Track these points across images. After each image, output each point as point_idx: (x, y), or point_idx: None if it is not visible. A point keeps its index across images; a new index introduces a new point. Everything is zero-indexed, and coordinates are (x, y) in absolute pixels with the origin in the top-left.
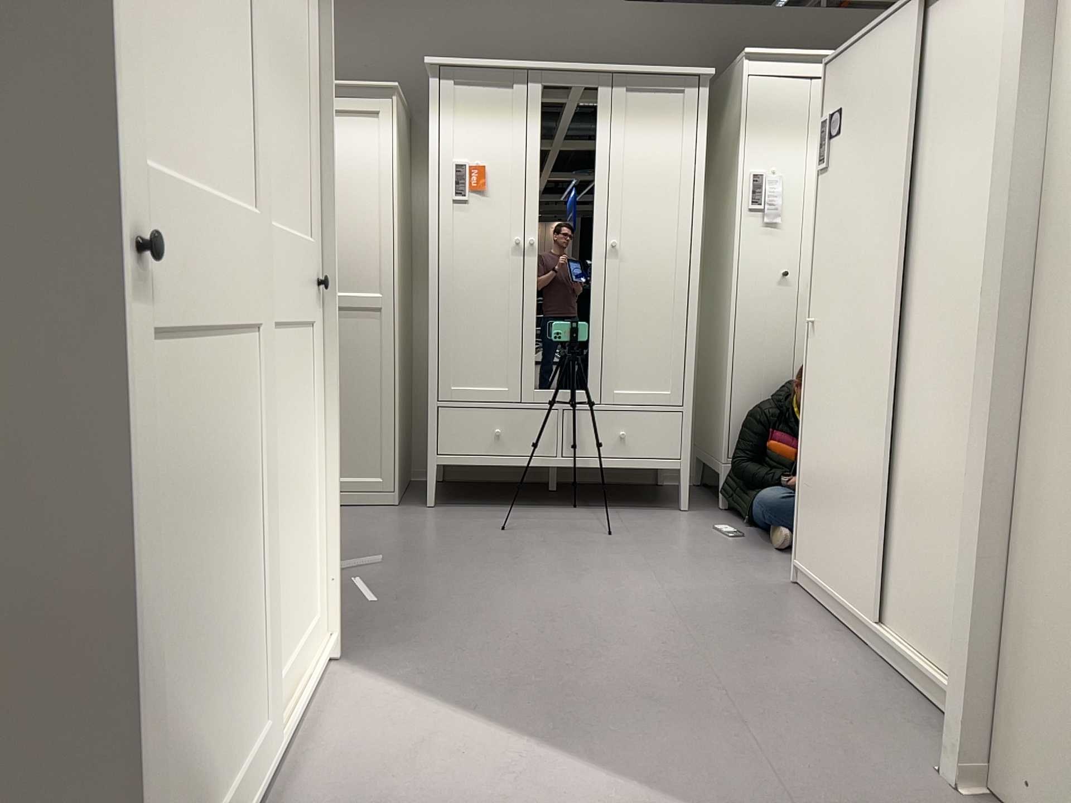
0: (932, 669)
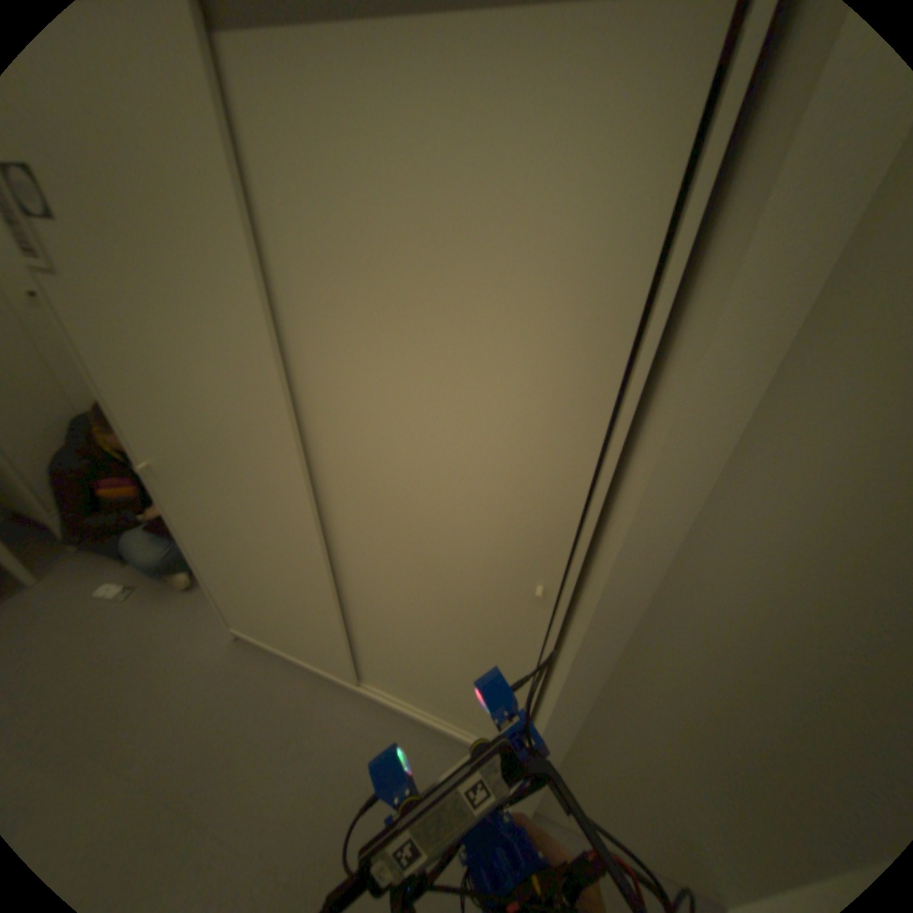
0: (419, 714)
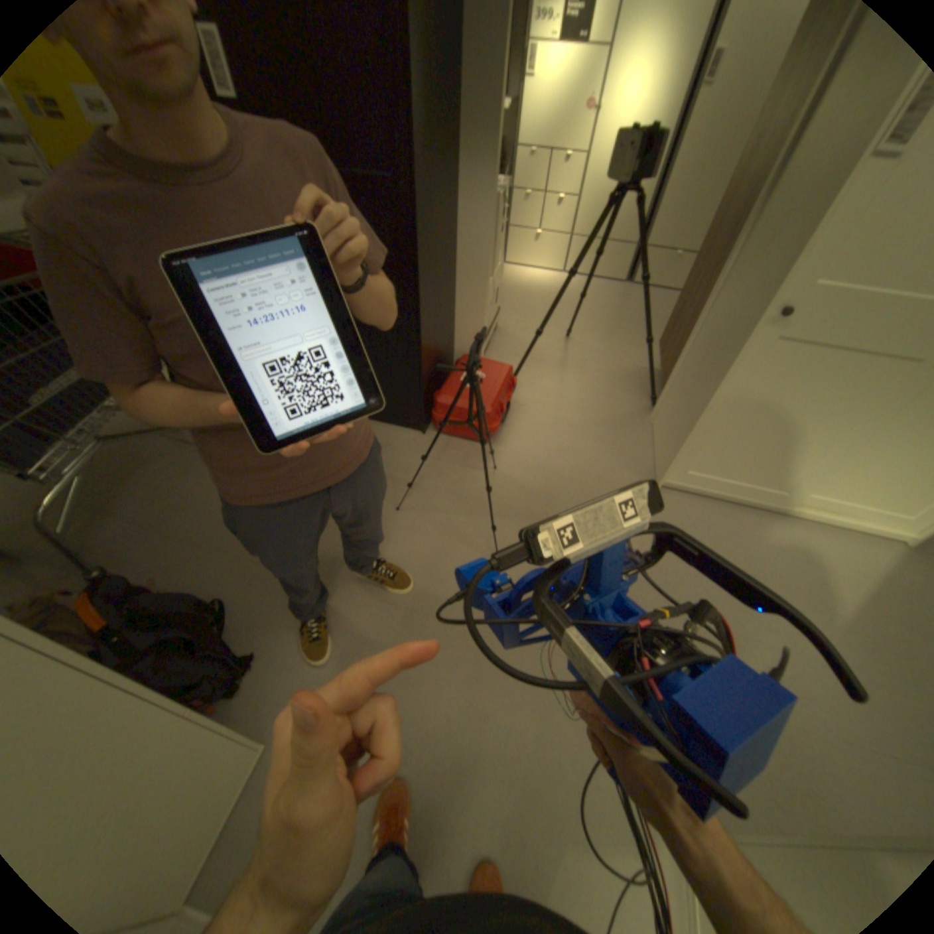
0: None
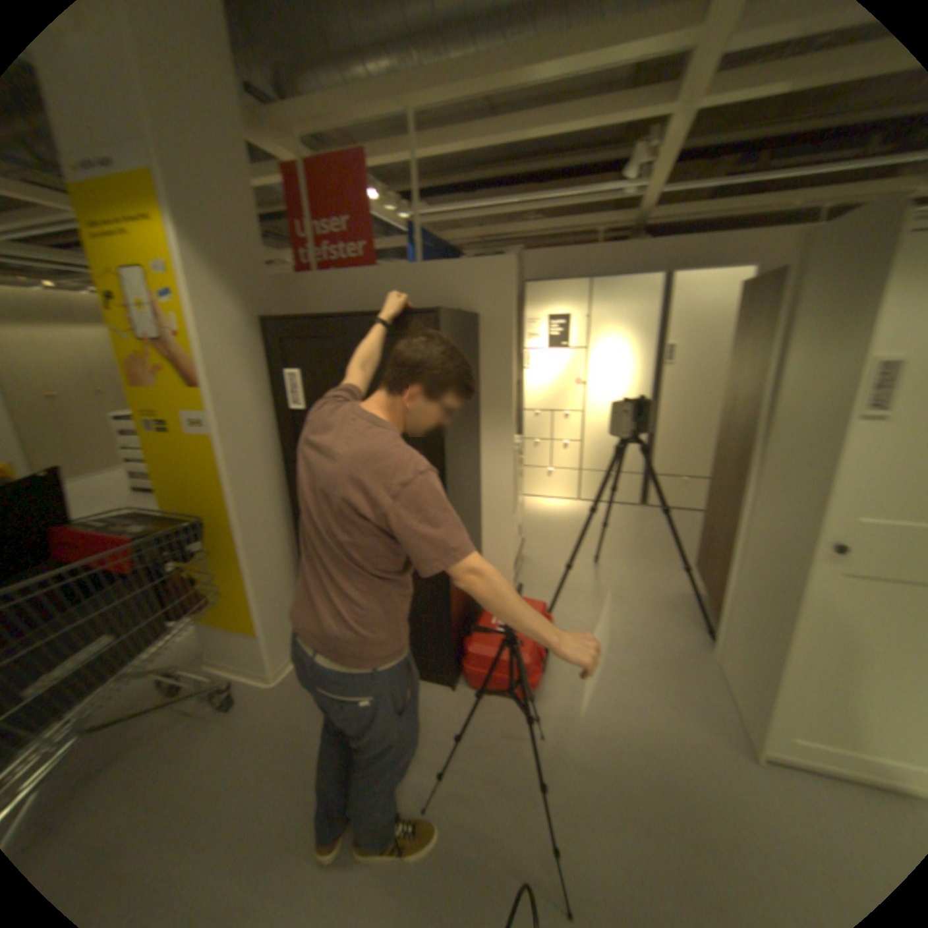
0: None
